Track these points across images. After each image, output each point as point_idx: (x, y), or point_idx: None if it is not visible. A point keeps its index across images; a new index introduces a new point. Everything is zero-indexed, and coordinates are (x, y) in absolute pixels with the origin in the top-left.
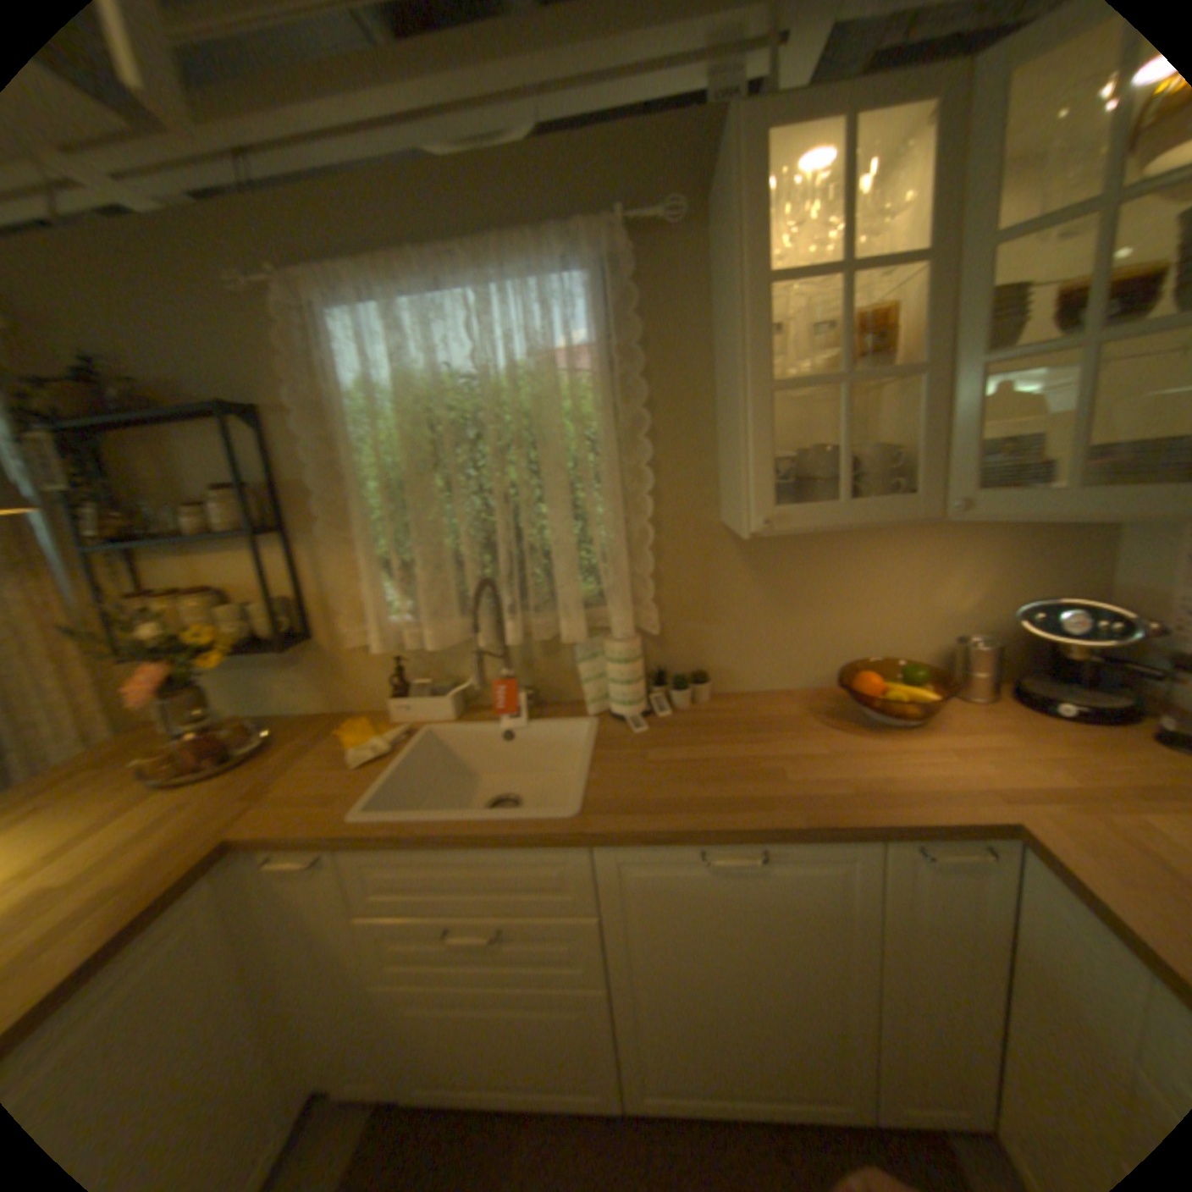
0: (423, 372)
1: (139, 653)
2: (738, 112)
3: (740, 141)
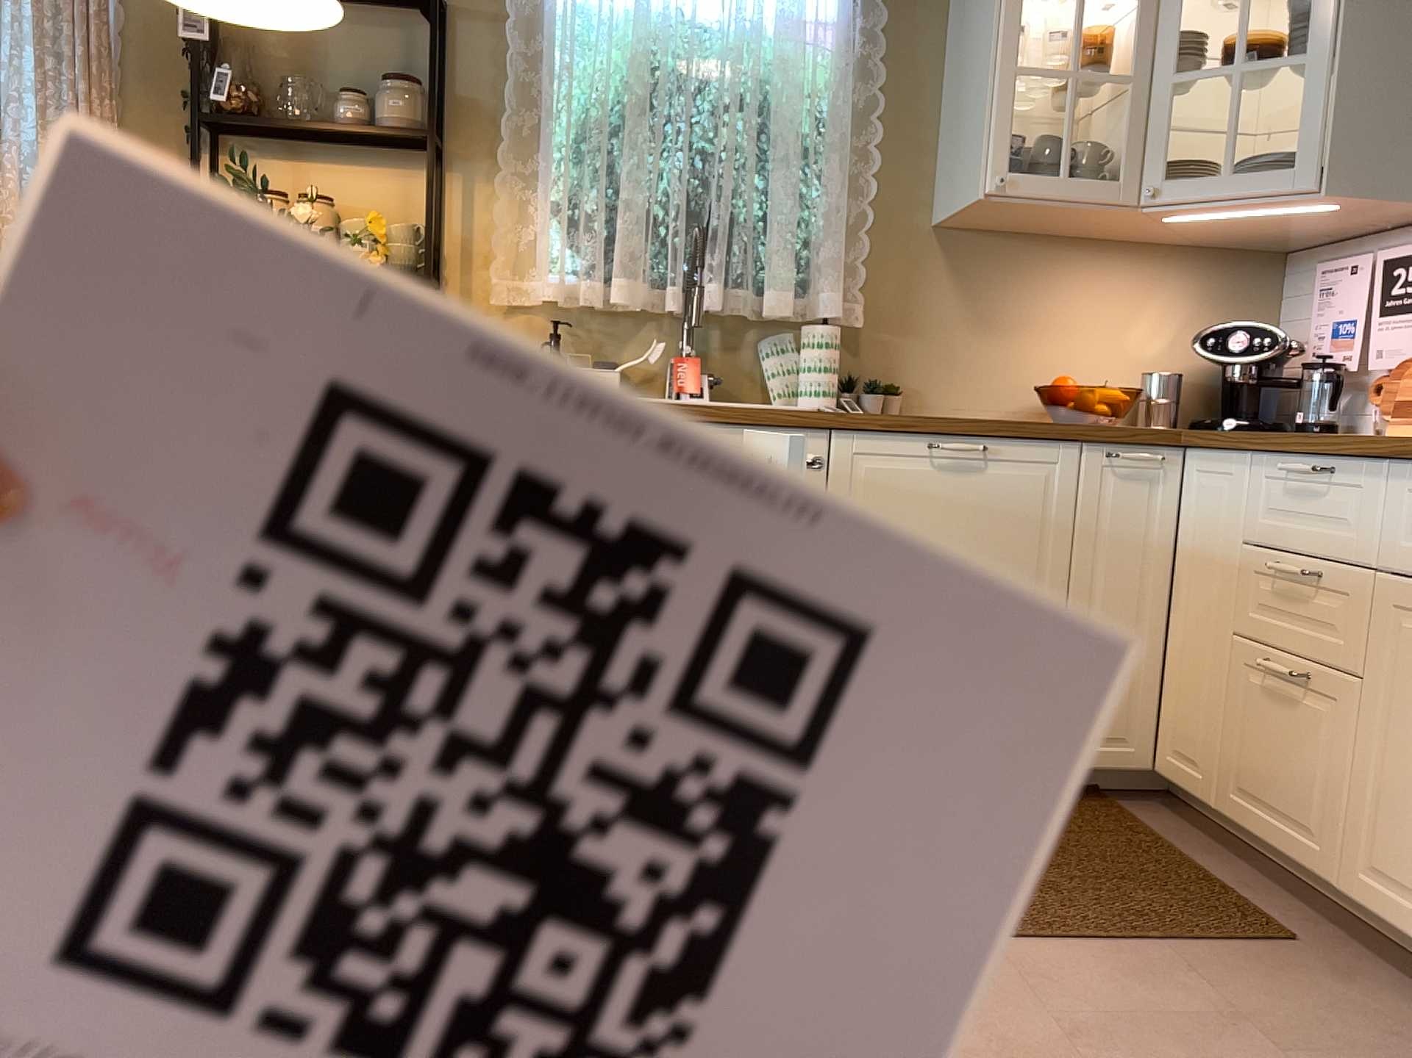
0: (666, 12)
1: None
2: None
3: None
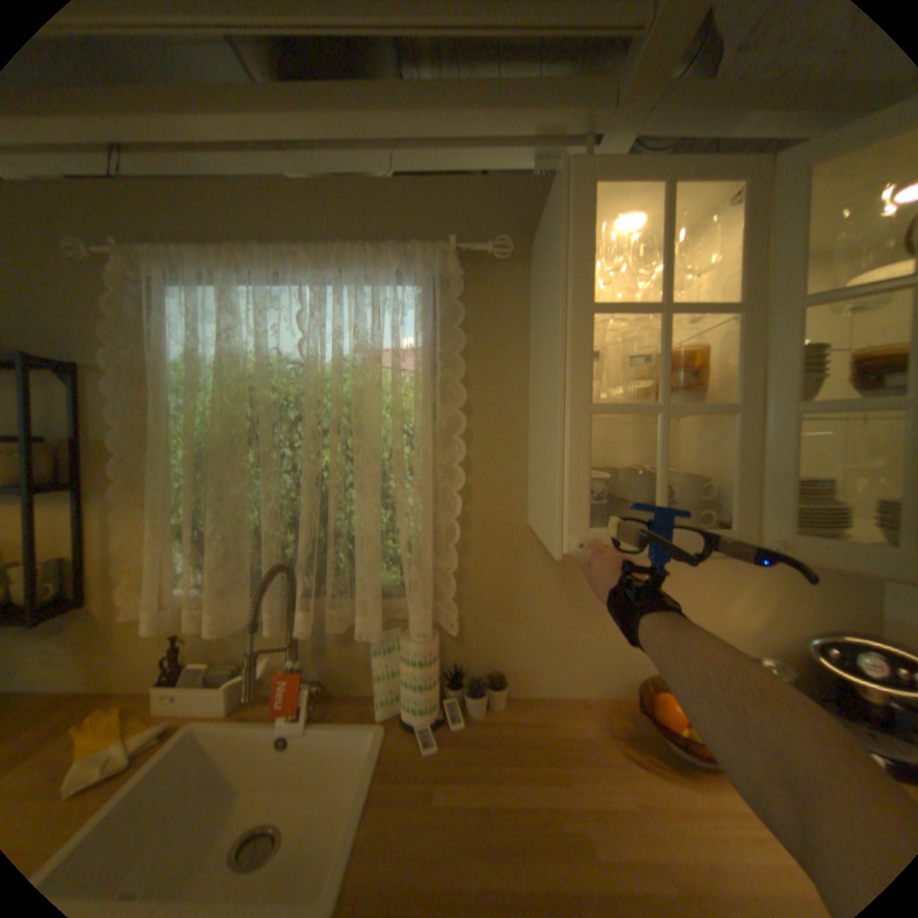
0: (254, 353)
1: None
2: (572, 163)
3: (572, 187)
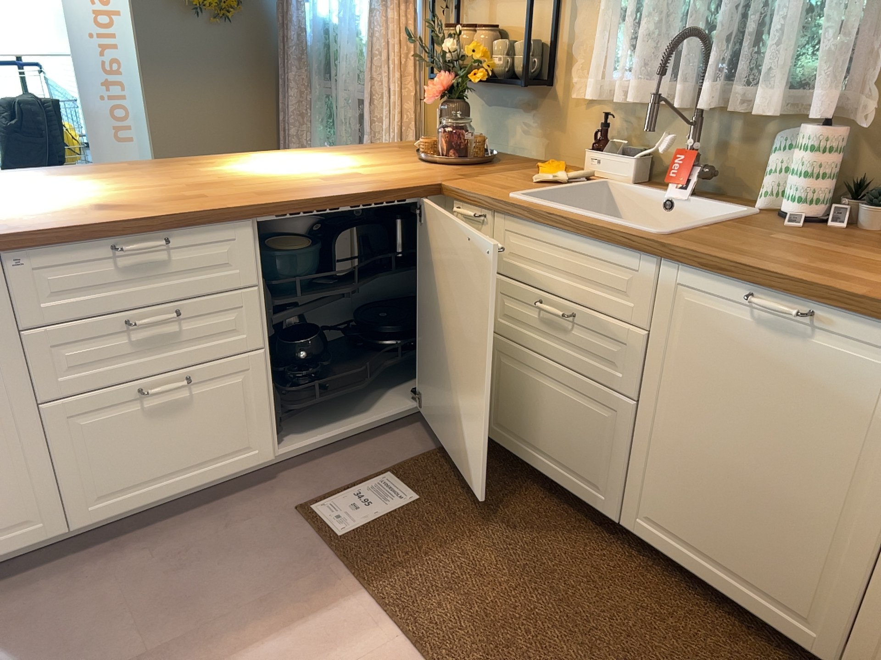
0: None
1: (443, 64)
2: None
3: None
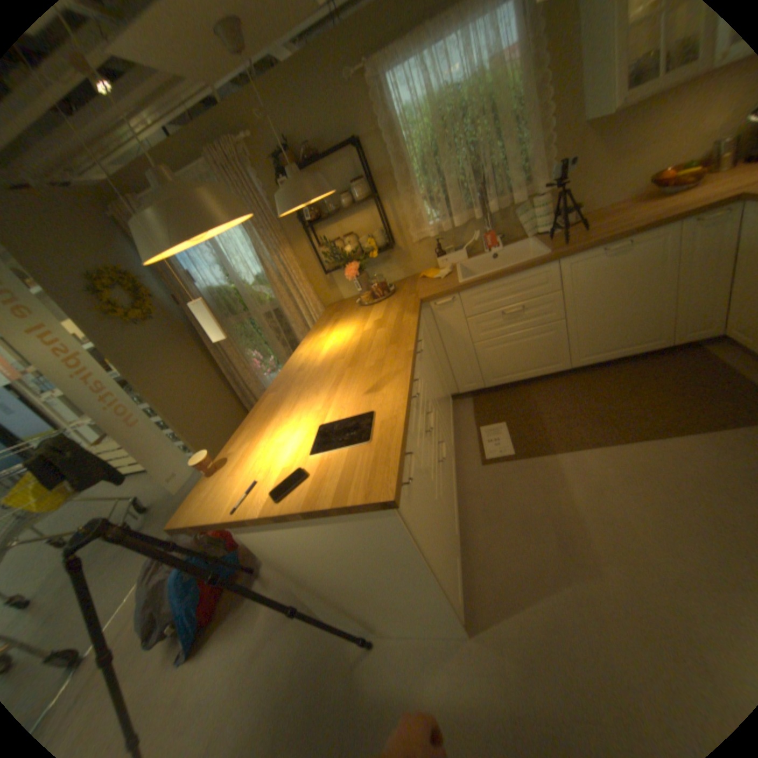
0: (438, 92)
1: (348, 260)
2: None
3: None
